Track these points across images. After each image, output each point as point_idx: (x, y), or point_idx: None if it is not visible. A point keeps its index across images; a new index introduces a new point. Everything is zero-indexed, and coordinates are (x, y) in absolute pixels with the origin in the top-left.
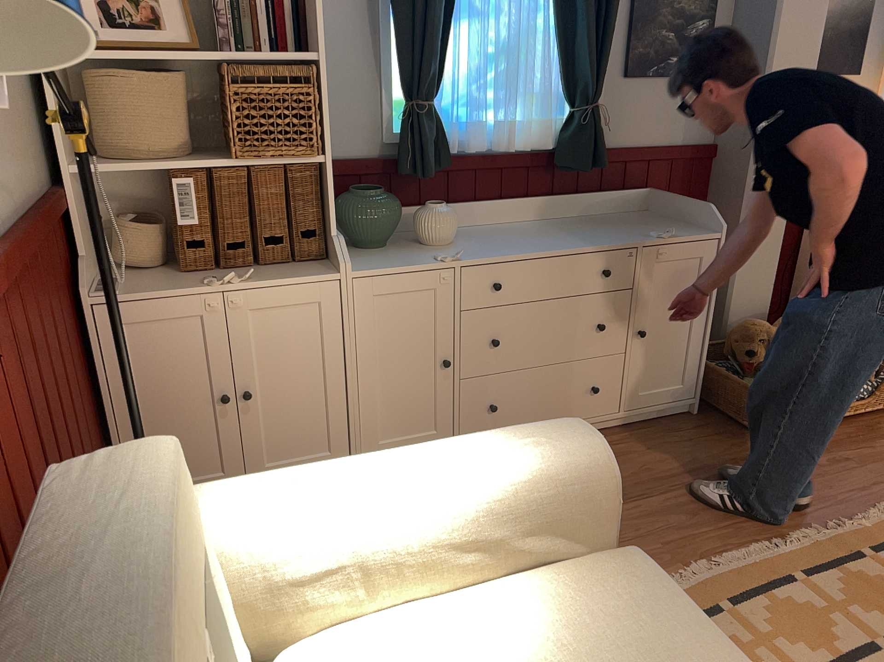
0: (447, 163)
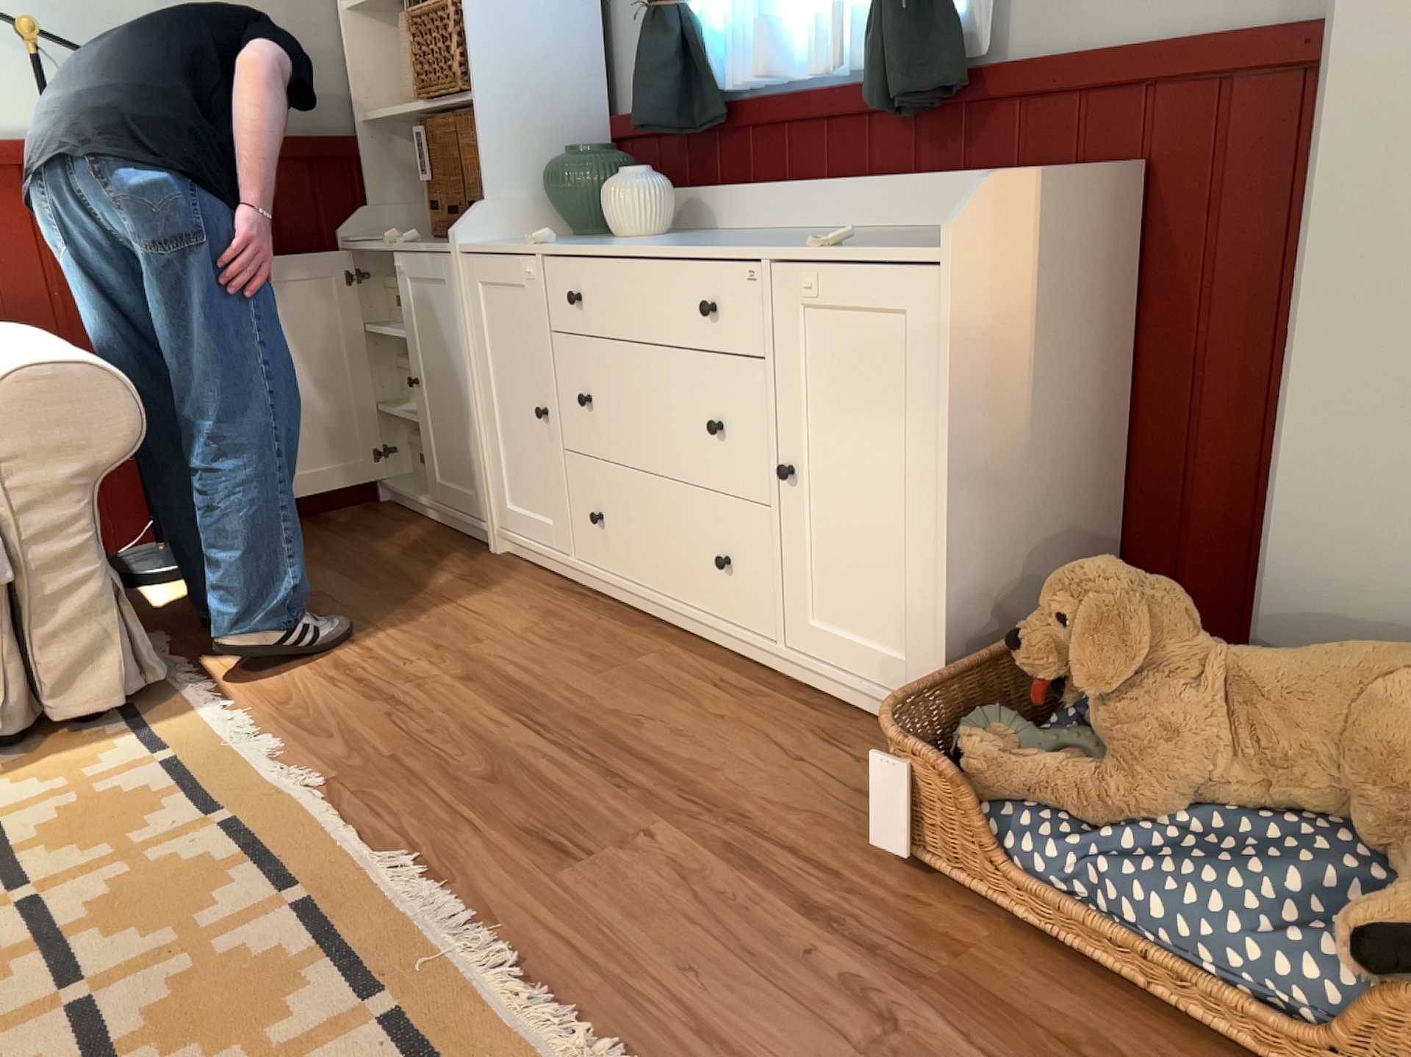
0: (718, 111)
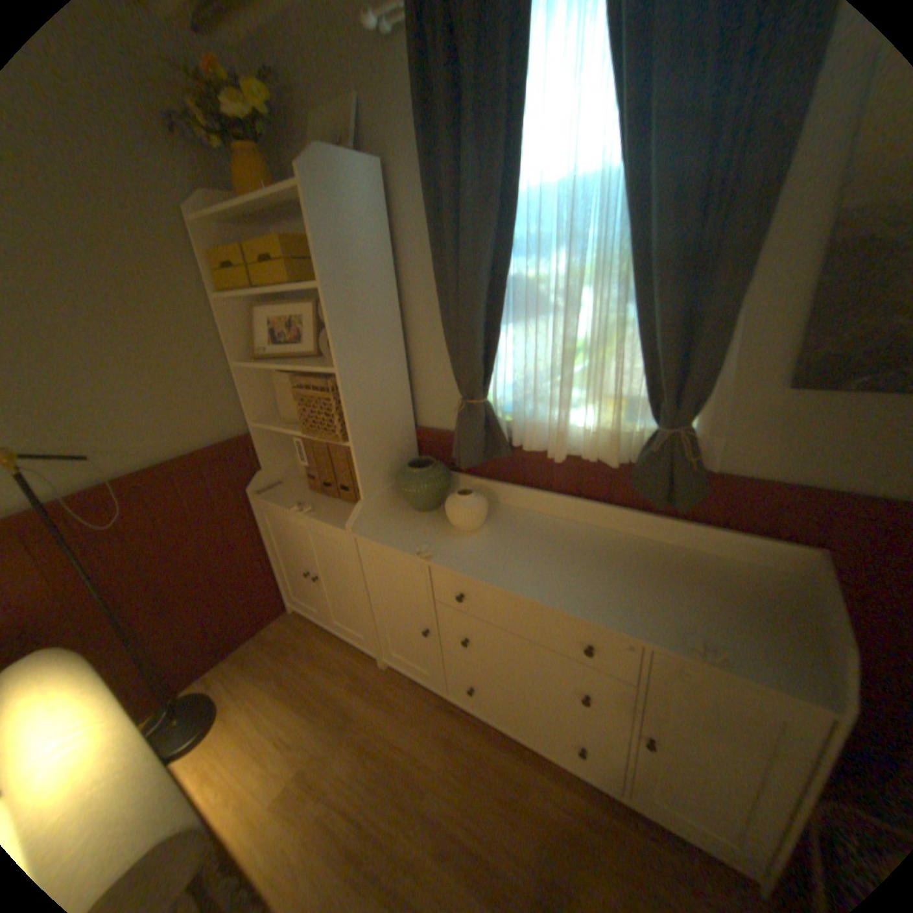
0: (510, 453)
